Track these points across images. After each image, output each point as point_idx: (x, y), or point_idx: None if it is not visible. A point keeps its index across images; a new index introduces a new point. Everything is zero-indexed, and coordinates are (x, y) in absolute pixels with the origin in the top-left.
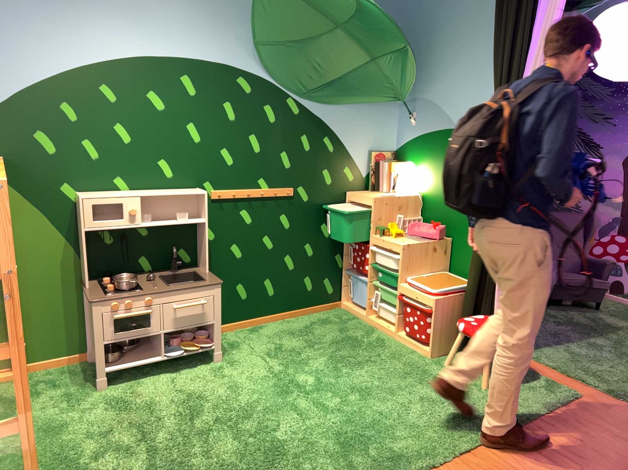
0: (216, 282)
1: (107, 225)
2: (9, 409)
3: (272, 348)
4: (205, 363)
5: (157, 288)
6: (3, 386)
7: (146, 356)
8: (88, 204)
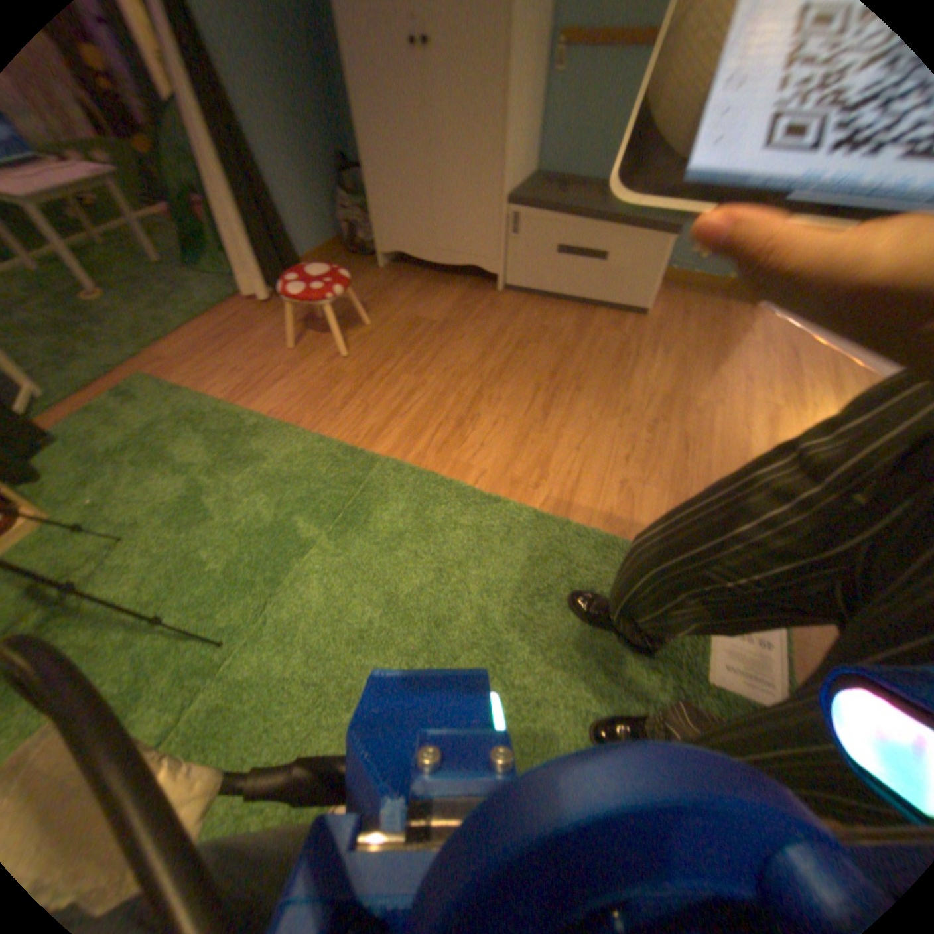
0: None
1: None
2: None
3: None
4: None
5: None
6: None
7: None
8: None
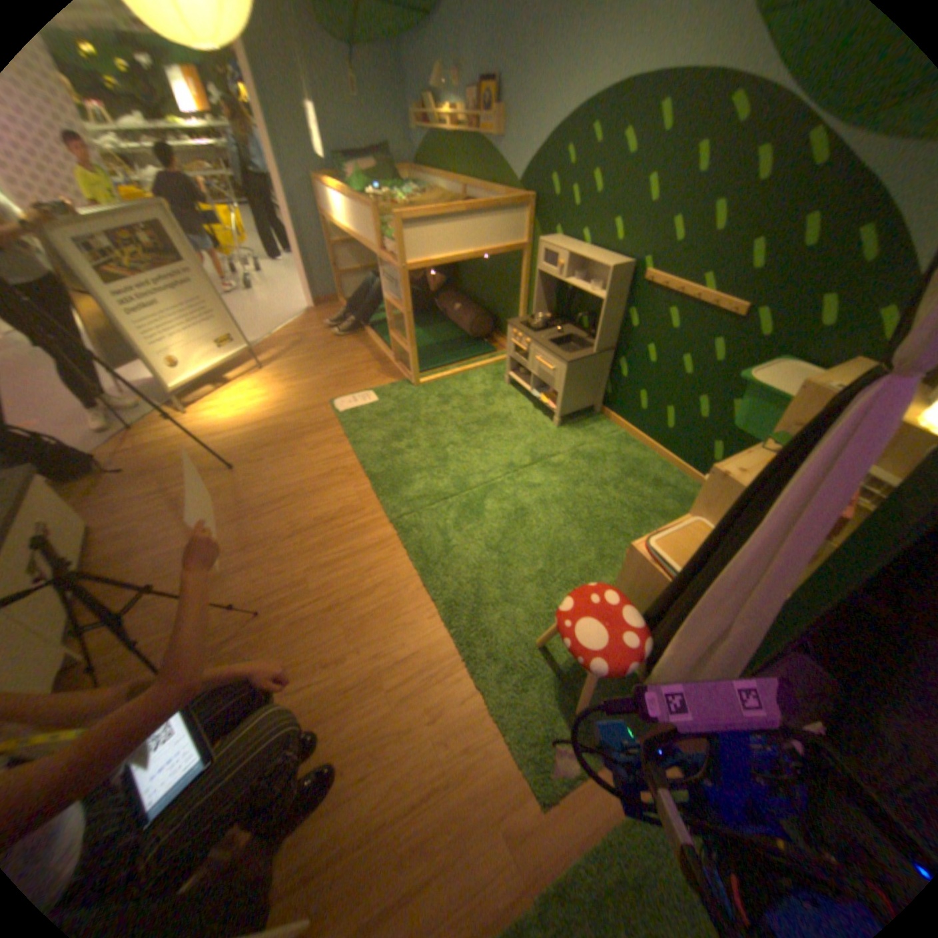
0: (563, 359)
1: (544, 271)
2: (477, 362)
3: (586, 457)
4: (546, 421)
5: (537, 338)
6: (501, 354)
7: (526, 385)
8: (541, 247)
